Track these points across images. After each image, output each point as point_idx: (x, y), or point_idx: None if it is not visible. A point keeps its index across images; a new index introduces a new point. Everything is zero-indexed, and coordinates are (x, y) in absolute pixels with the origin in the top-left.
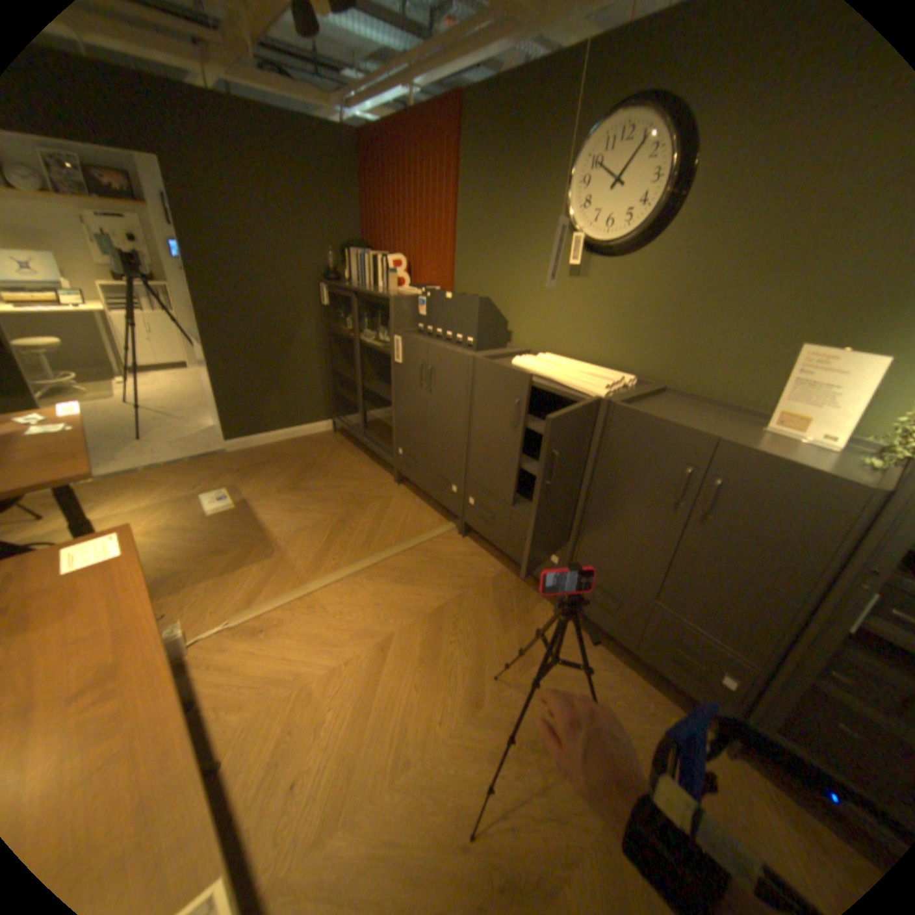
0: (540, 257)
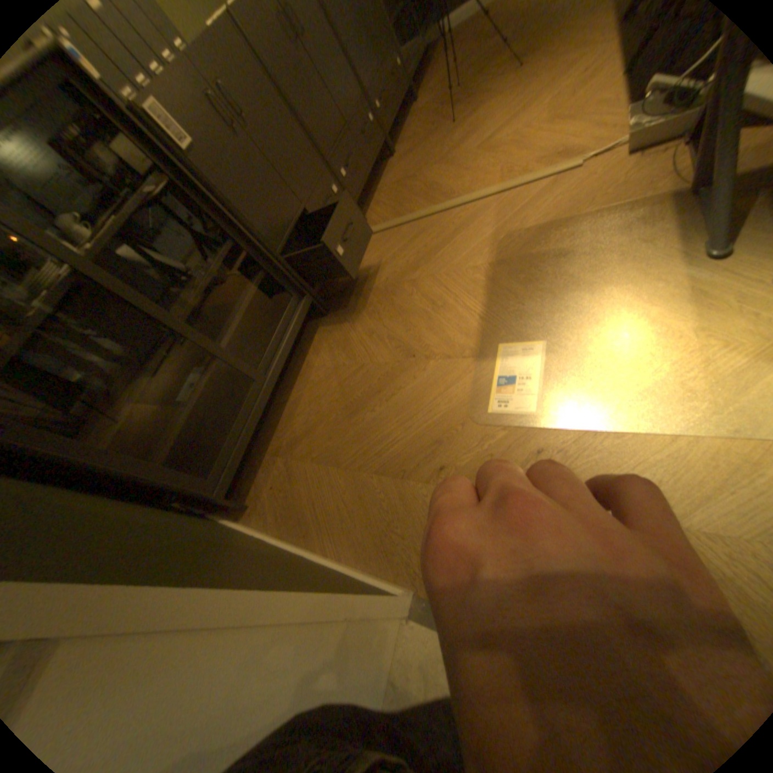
0: None
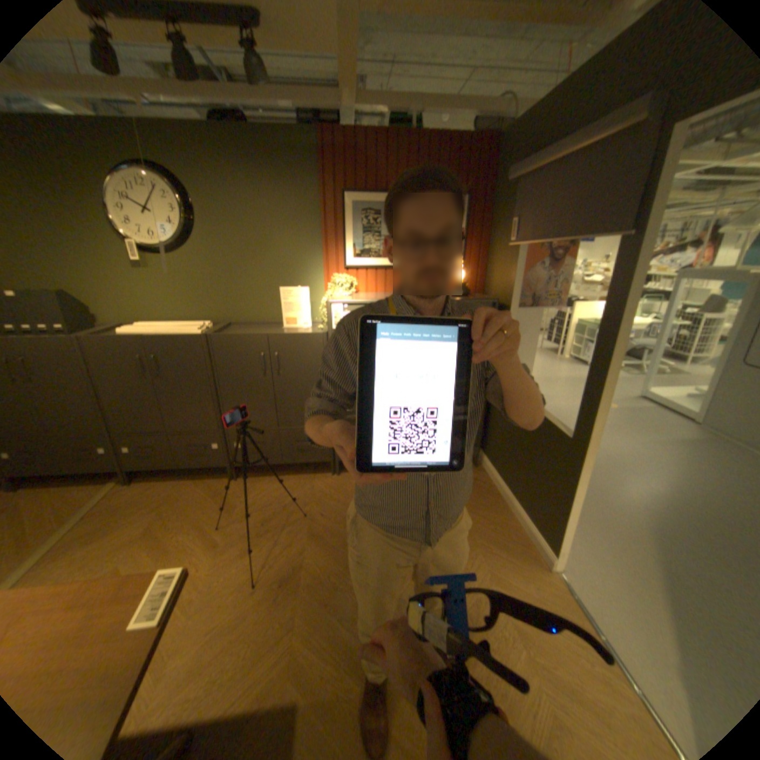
0: (99, 256)
